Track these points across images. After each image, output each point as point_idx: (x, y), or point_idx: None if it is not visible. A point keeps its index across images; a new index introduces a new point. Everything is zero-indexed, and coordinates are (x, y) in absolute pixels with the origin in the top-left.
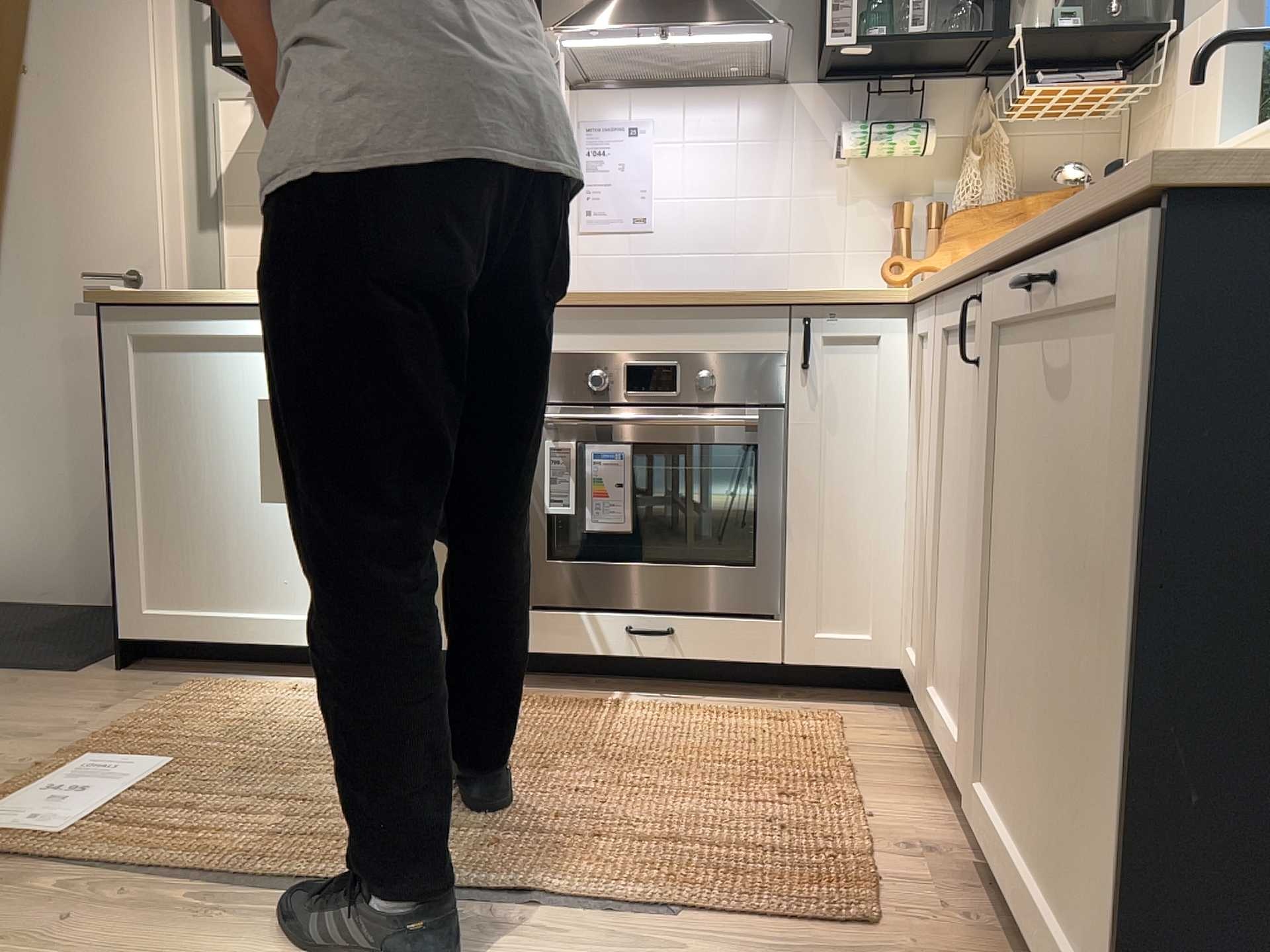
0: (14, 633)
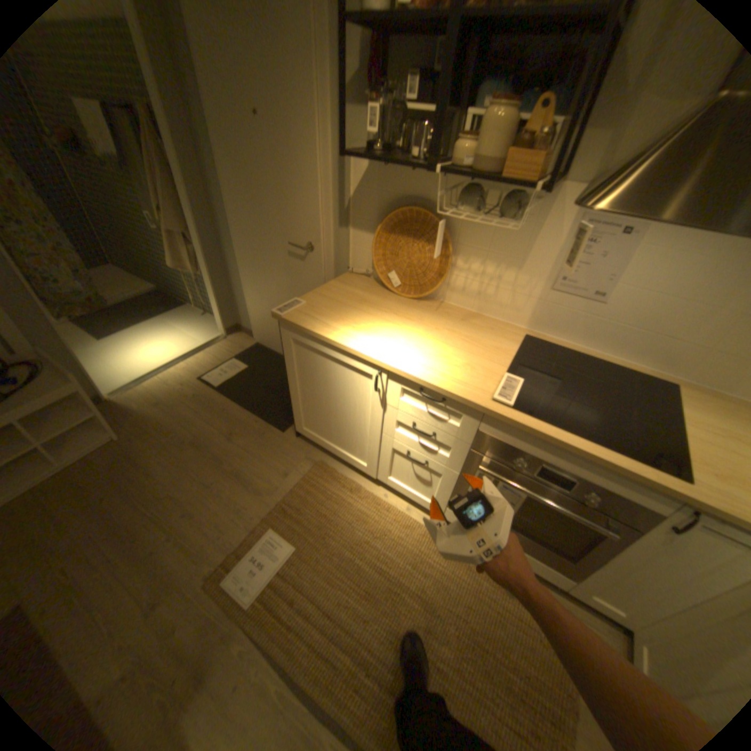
0: (271, 385)
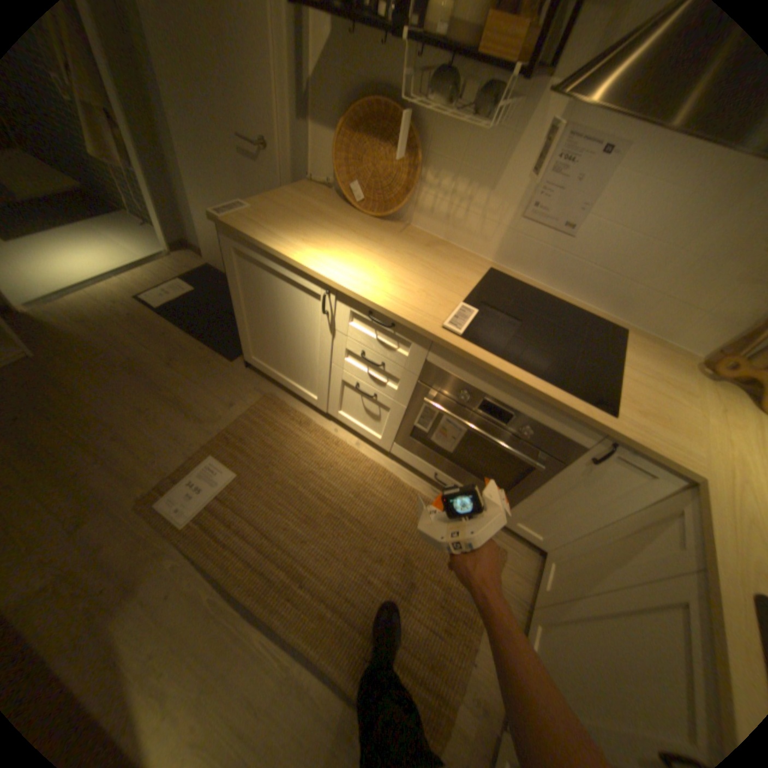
0: (220, 312)
